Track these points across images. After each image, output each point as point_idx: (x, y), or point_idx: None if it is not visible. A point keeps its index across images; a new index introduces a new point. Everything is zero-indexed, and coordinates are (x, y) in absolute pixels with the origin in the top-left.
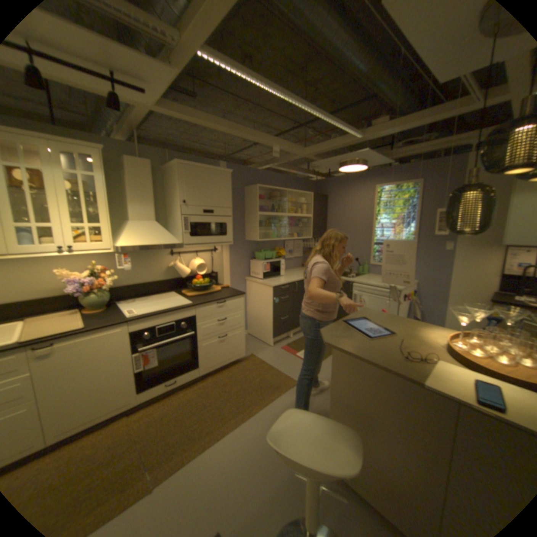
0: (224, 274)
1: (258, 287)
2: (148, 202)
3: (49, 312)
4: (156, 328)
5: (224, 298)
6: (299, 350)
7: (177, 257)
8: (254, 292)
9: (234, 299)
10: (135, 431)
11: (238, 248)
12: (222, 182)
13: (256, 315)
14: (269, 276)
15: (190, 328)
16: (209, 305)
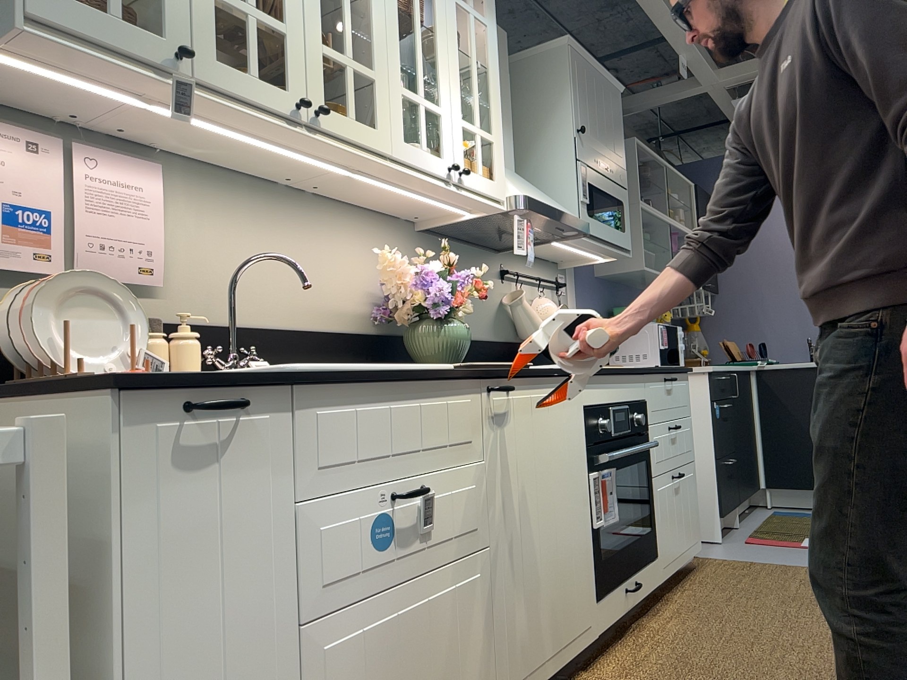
0: None
1: None
2: (508, 125)
3: None
4: (608, 410)
5: (674, 369)
6: (793, 539)
7: (510, 286)
8: None
9: (680, 378)
10: None
11: (588, 293)
12: (615, 109)
13: None
14: (668, 360)
15: (643, 432)
16: (658, 378)
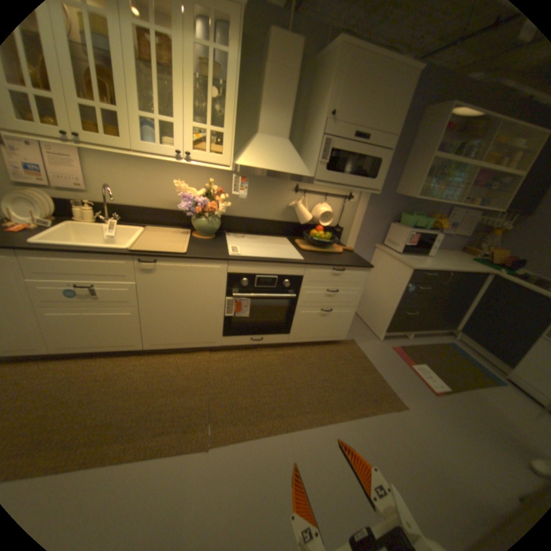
0: (349, 232)
1: (390, 262)
2: (285, 109)
3: (166, 225)
4: (255, 276)
5: (343, 265)
6: (417, 361)
7: (300, 196)
8: (380, 266)
9: (355, 269)
10: (213, 371)
11: (380, 202)
12: (399, 87)
13: (372, 295)
14: (411, 251)
15: (292, 288)
16: (321, 267)
